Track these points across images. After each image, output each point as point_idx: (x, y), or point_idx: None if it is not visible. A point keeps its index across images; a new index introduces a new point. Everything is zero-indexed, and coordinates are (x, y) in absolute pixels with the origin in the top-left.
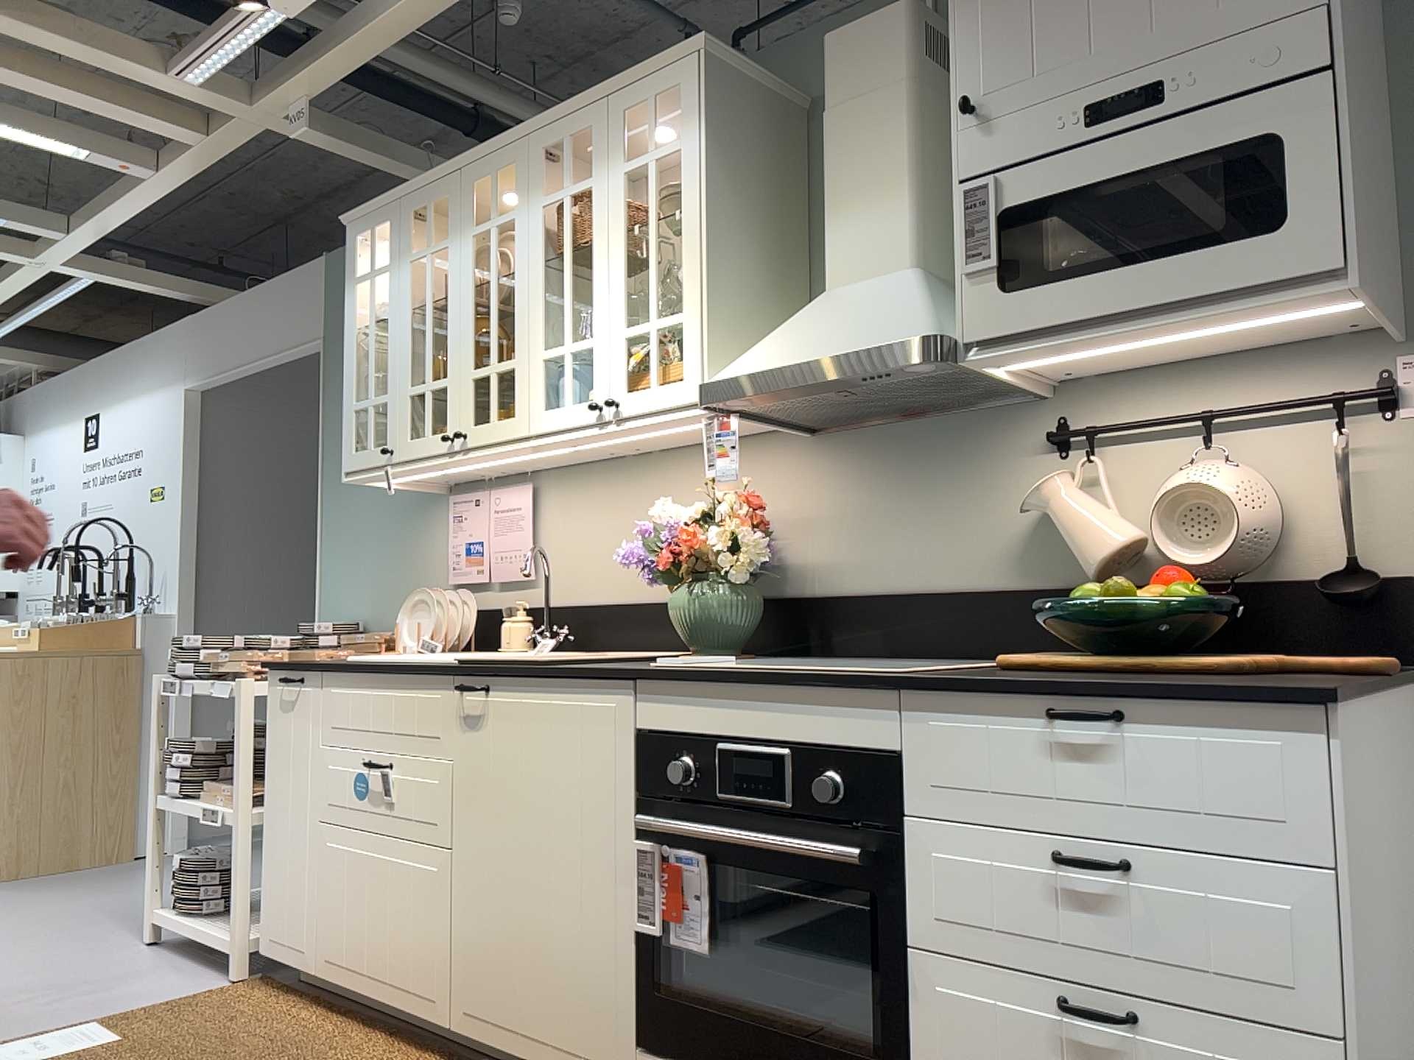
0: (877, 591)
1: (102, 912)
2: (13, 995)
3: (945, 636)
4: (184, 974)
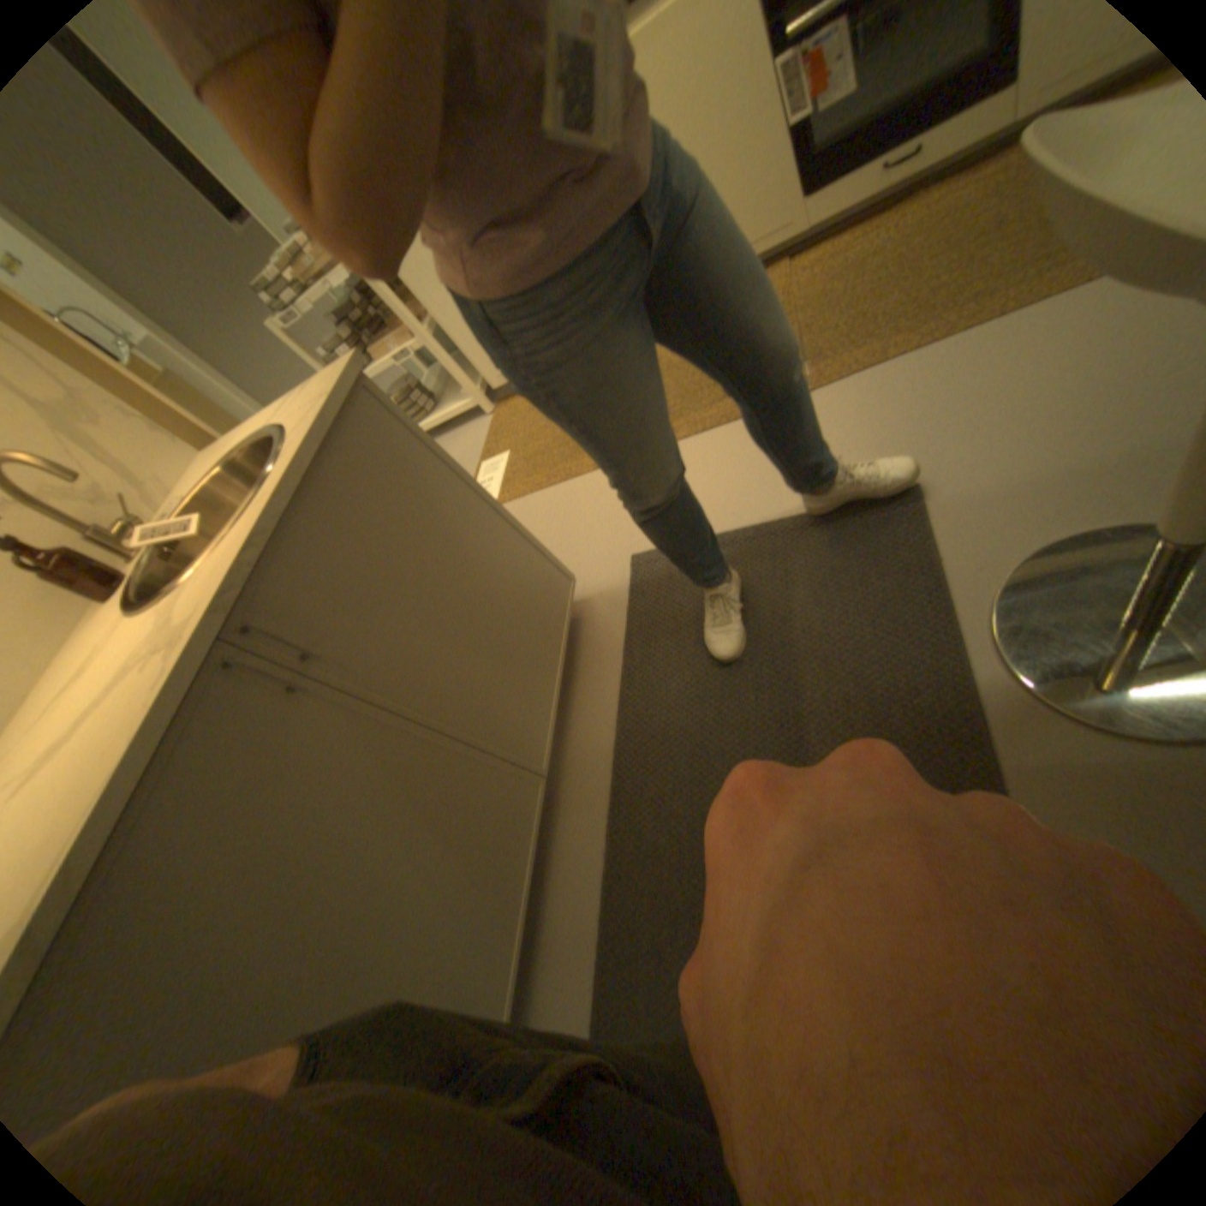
0: None
1: None
2: None
3: None
4: (462, 434)
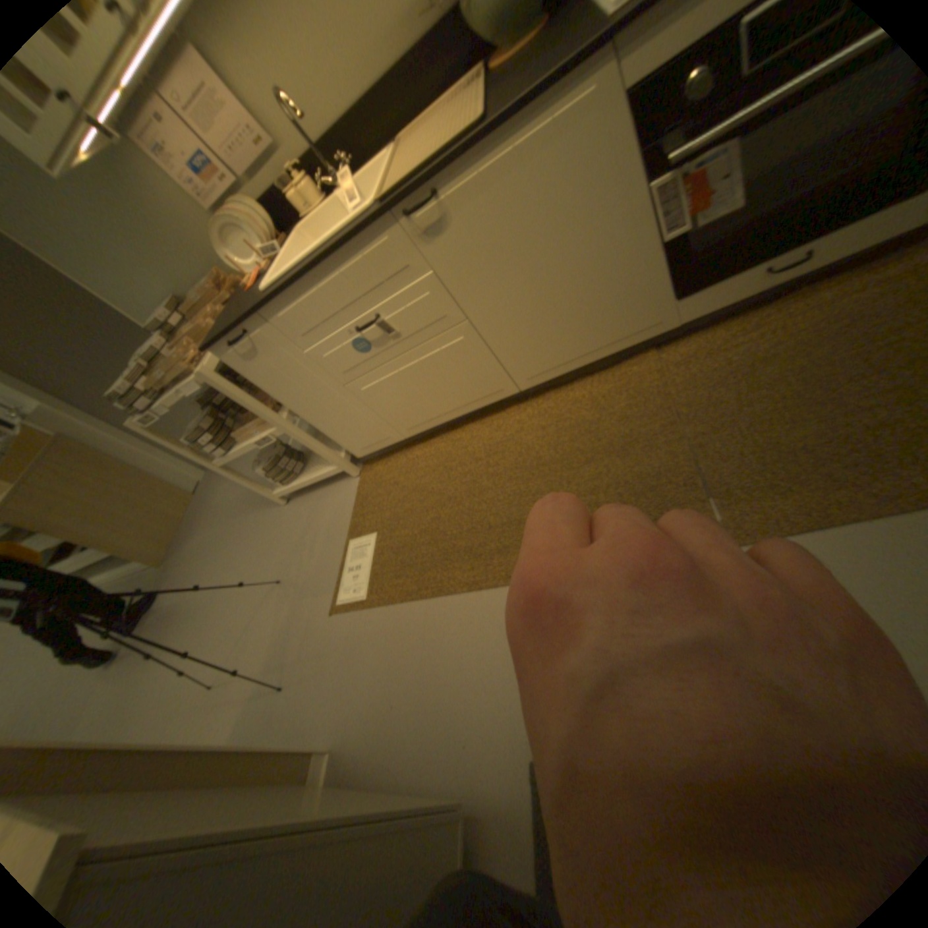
0: None
1: (238, 516)
2: (291, 567)
3: None
4: (332, 493)
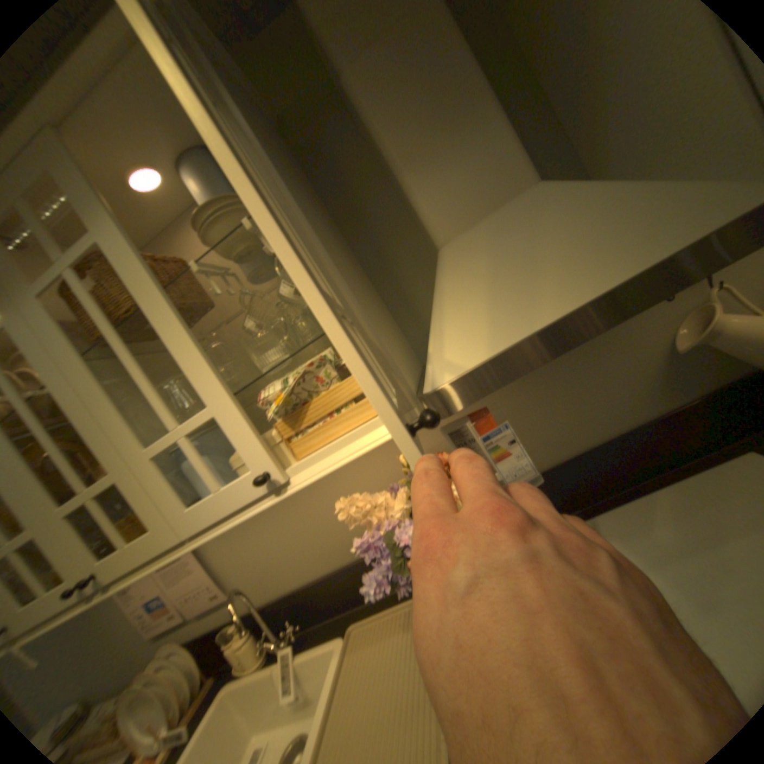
0: (556, 465)
1: None
2: None
3: (635, 468)
4: None
